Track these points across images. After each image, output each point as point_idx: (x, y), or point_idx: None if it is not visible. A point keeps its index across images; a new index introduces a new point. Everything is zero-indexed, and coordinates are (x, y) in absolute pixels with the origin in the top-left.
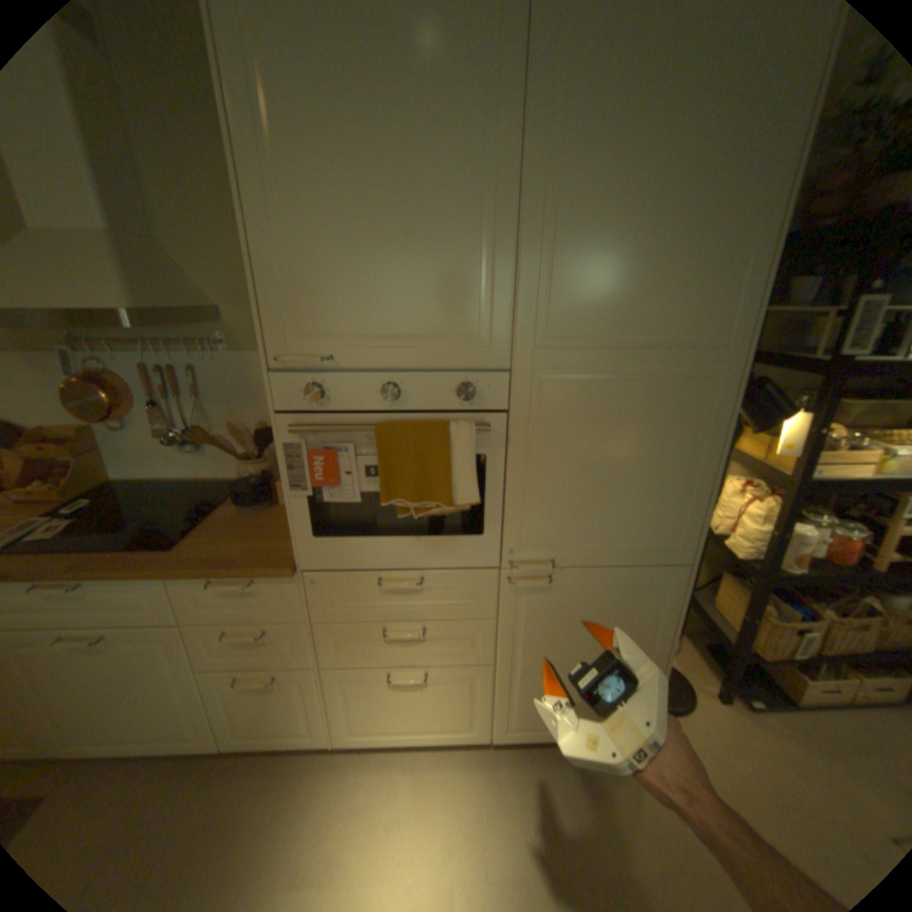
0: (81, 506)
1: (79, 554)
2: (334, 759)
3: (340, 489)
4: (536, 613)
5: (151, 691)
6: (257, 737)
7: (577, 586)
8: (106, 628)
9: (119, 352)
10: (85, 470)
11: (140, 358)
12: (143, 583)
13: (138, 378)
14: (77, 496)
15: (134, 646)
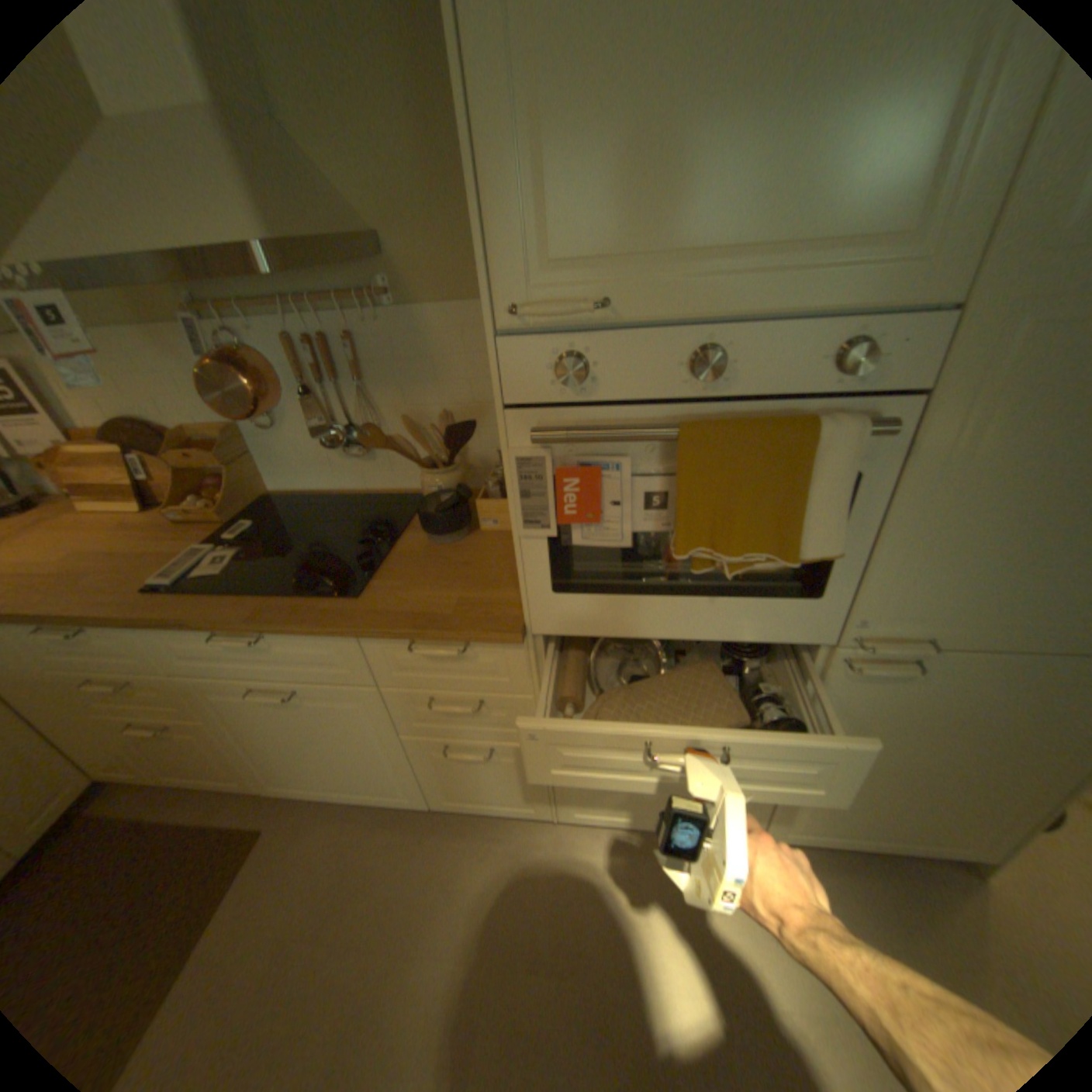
0: (243, 529)
1: (254, 597)
2: (558, 830)
3: (600, 527)
4: (880, 708)
5: (353, 749)
6: (472, 803)
7: (965, 678)
8: (297, 683)
9: (255, 315)
10: (239, 481)
11: (281, 323)
12: (333, 639)
13: (283, 353)
14: (237, 514)
15: (330, 703)
